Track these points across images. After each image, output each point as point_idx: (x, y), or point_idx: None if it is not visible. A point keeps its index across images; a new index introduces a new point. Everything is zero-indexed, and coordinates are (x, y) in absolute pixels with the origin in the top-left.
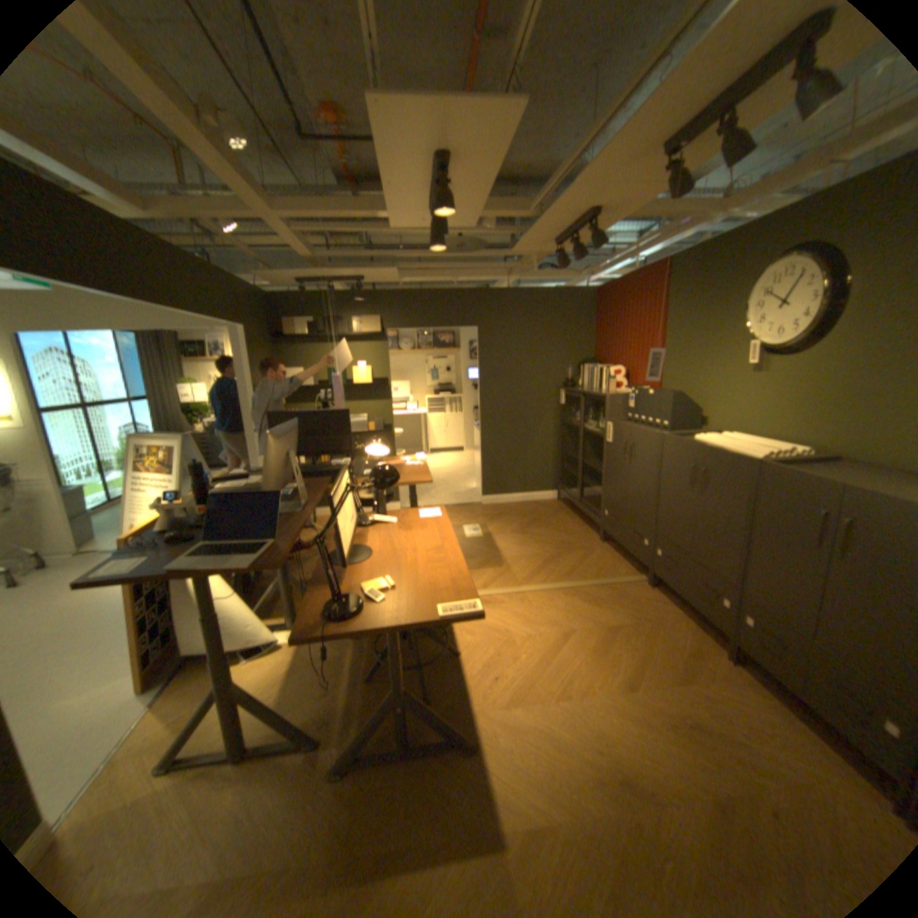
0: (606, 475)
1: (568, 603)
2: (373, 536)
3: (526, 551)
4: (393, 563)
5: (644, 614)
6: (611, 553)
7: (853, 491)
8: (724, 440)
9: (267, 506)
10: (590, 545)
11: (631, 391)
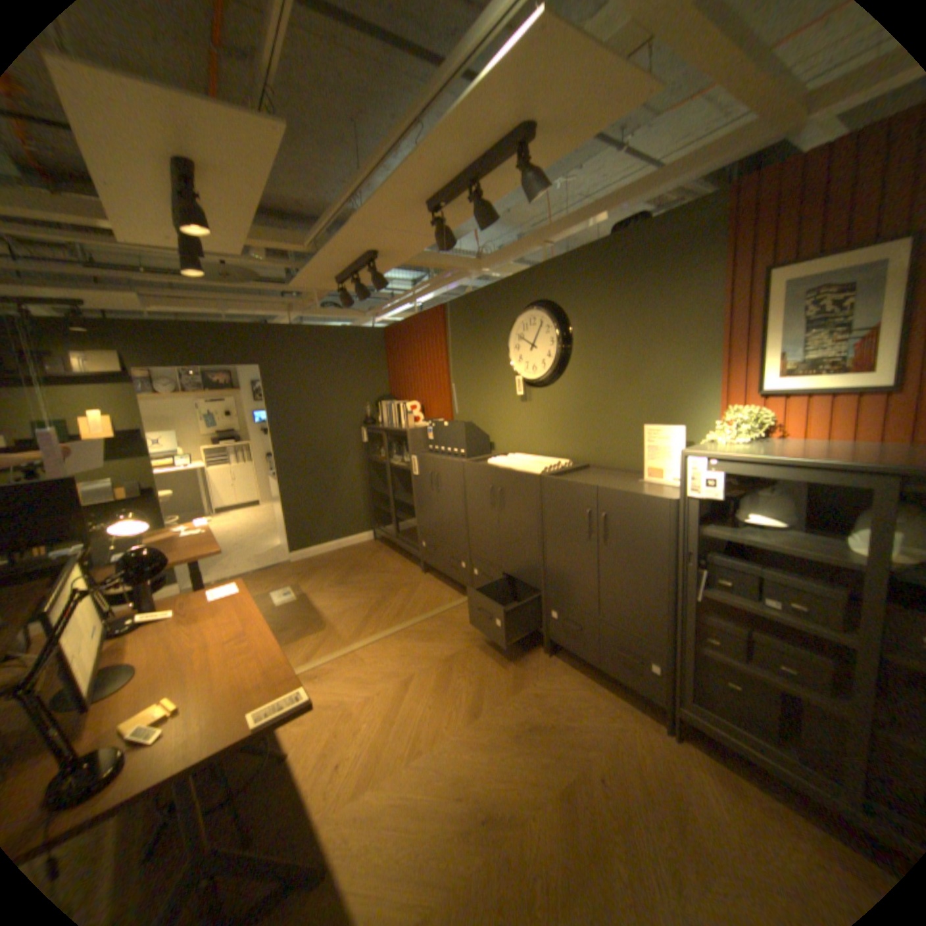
0: (418, 508)
1: (402, 647)
2: (135, 647)
3: (350, 604)
4: (171, 678)
5: (472, 635)
6: (434, 583)
7: (602, 491)
8: (510, 461)
9: None
10: (414, 580)
11: (429, 425)
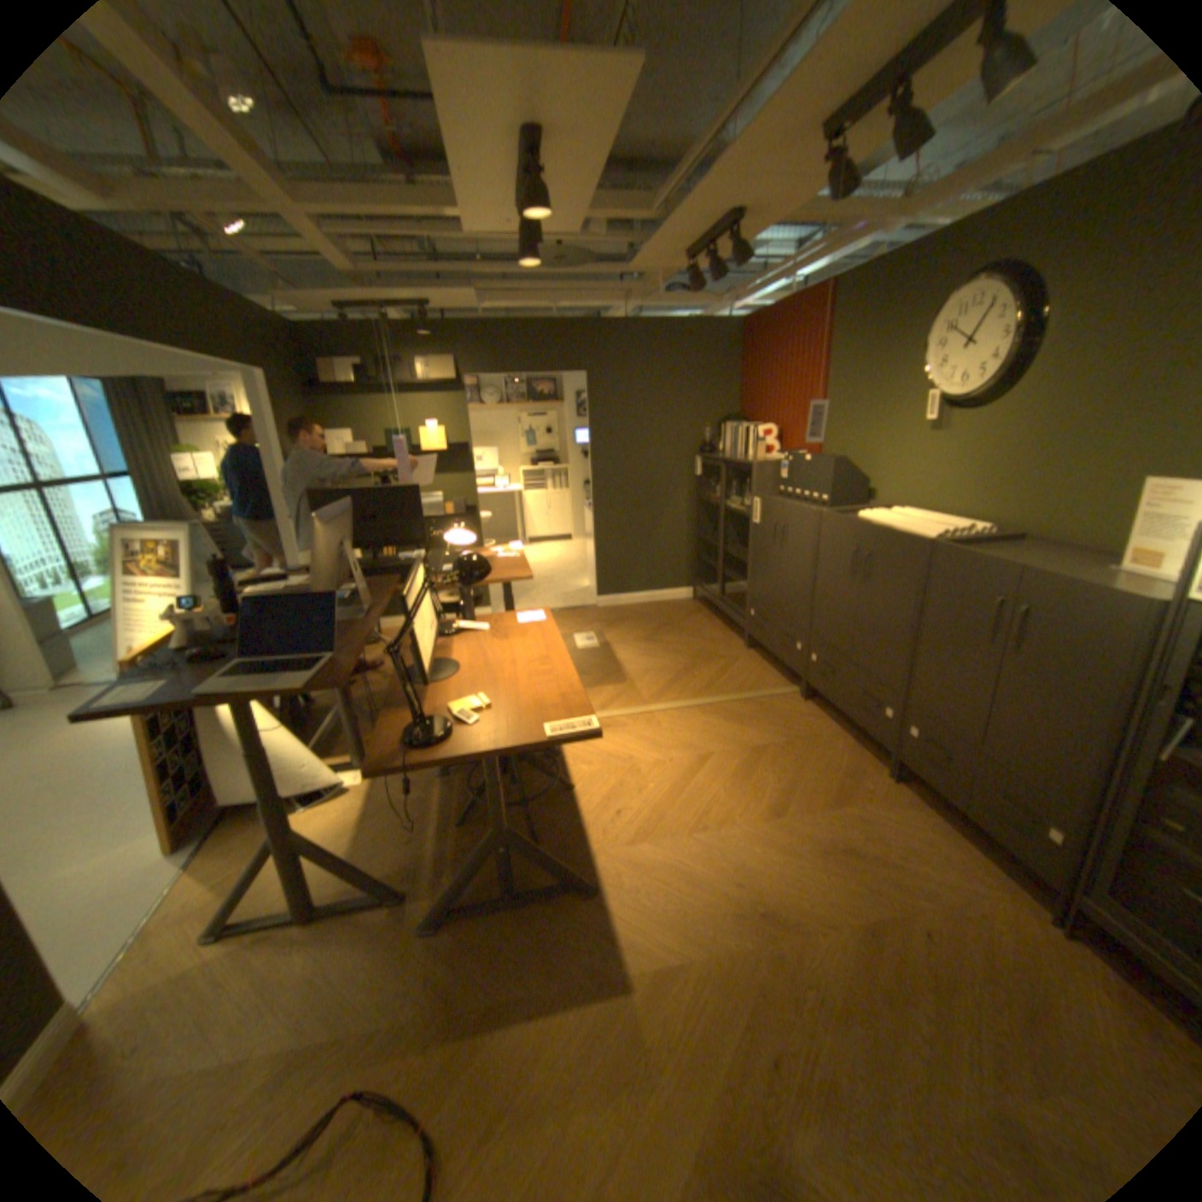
0: (752, 566)
1: (705, 722)
2: (459, 648)
3: (654, 663)
4: (486, 679)
5: (794, 731)
6: (757, 662)
7: (1032, 573)
8: (892, 517)
9: (319, 613)
10: (733, 653)
11: (784, 458)
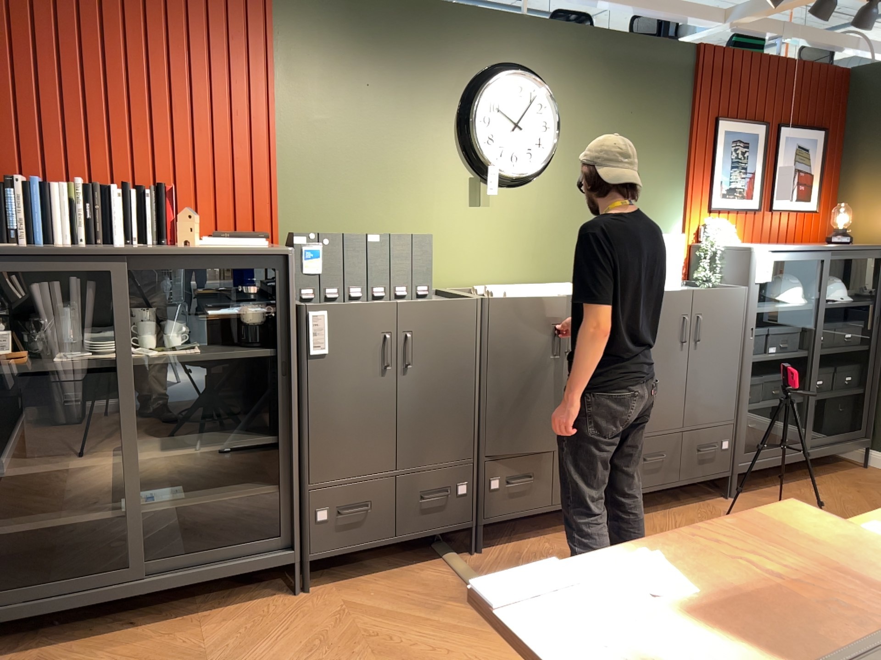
0: (307, 435)
1: None
2: None
3: None
4: None
5: None
6: (358, 585)
7: (698, 294)
8: (531, 289)
9: None
10: (322, 609)
11: (304, 241)
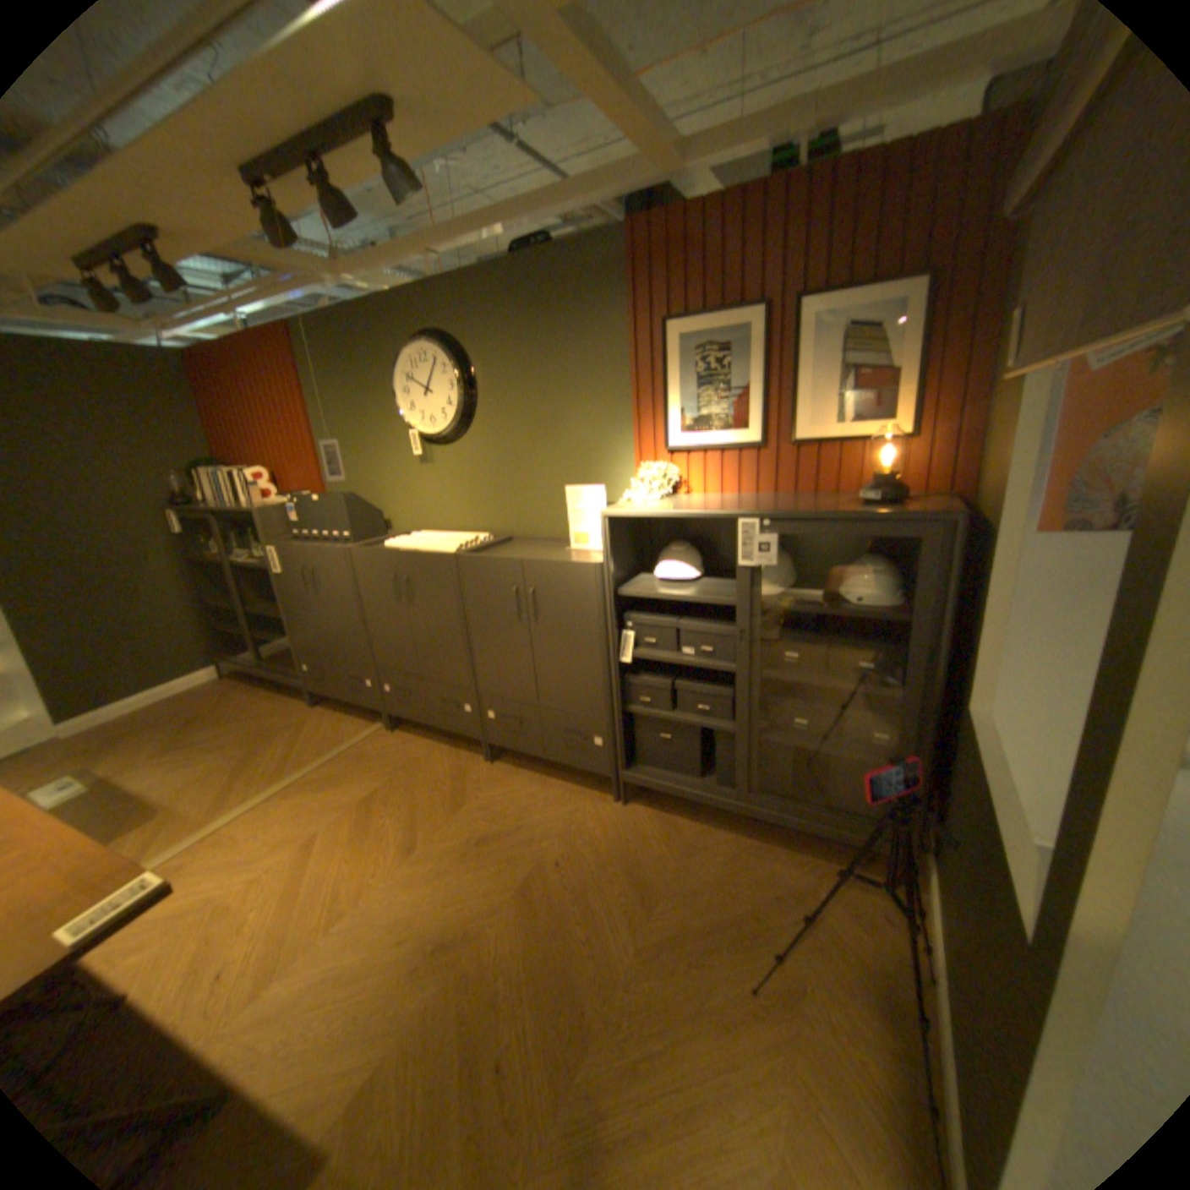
0: (288, 620)
1: (293, 806)
2: None
3: (194, 773)
4: None
5: (393, 766)
6: (328, 717)
7: (528, 564)
8: (415, 542)
9: None
10: (297, 720)
11: (288, 501)
